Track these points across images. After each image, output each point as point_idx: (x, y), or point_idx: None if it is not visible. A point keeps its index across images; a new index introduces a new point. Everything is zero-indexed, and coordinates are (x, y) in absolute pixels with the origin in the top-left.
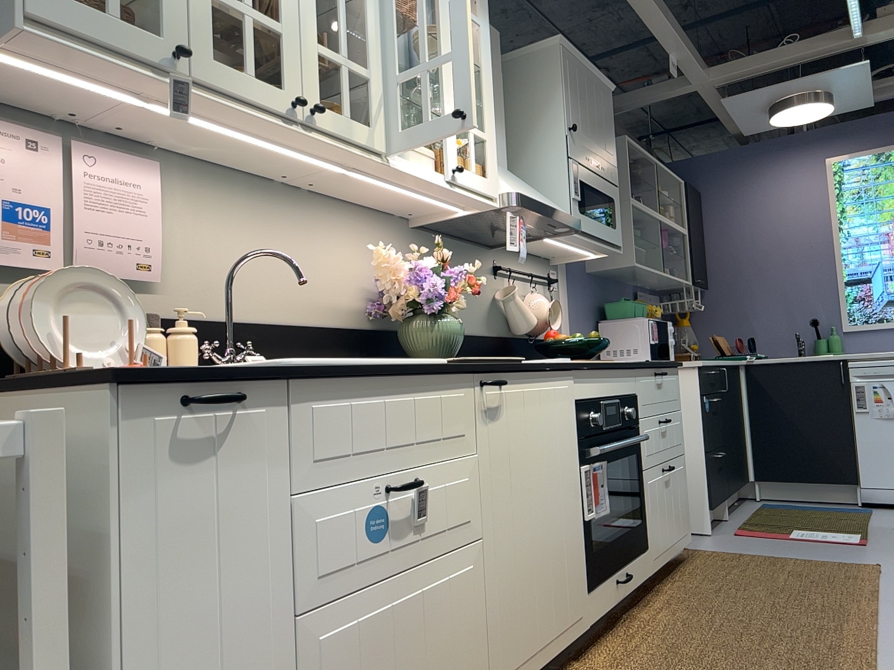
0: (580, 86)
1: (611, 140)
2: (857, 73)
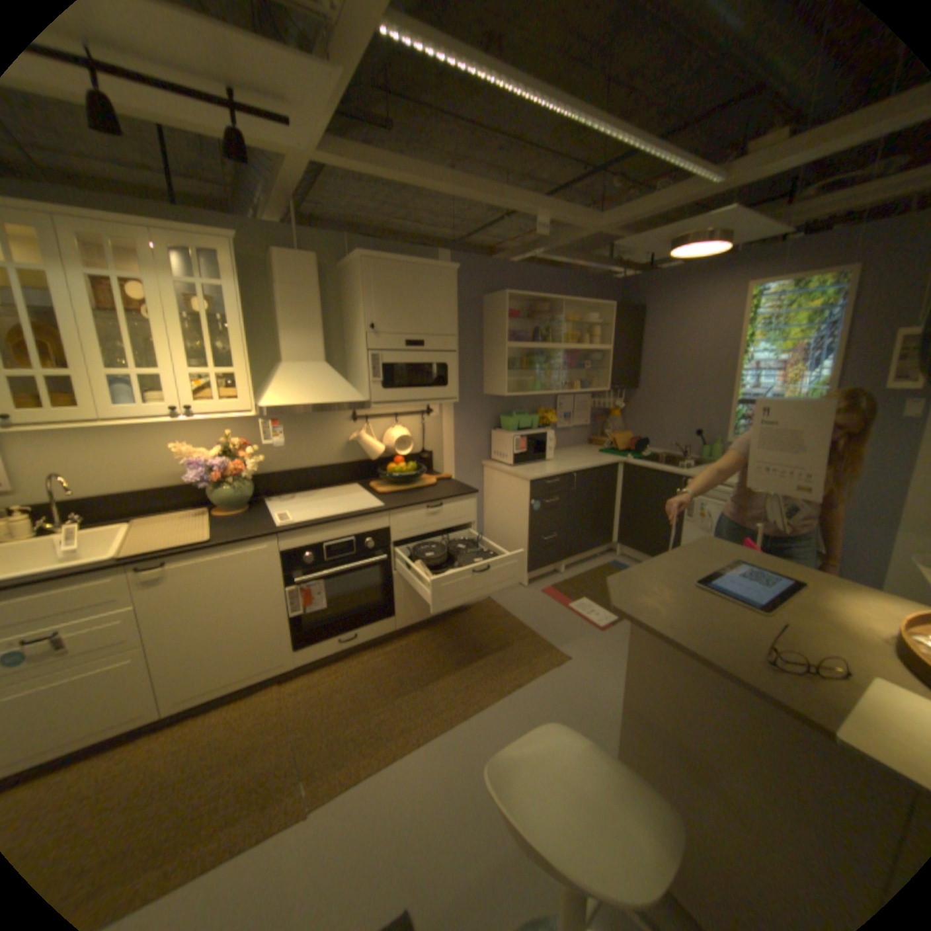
0: (391, 283)
1: (445, 315)
2: (735, 214)
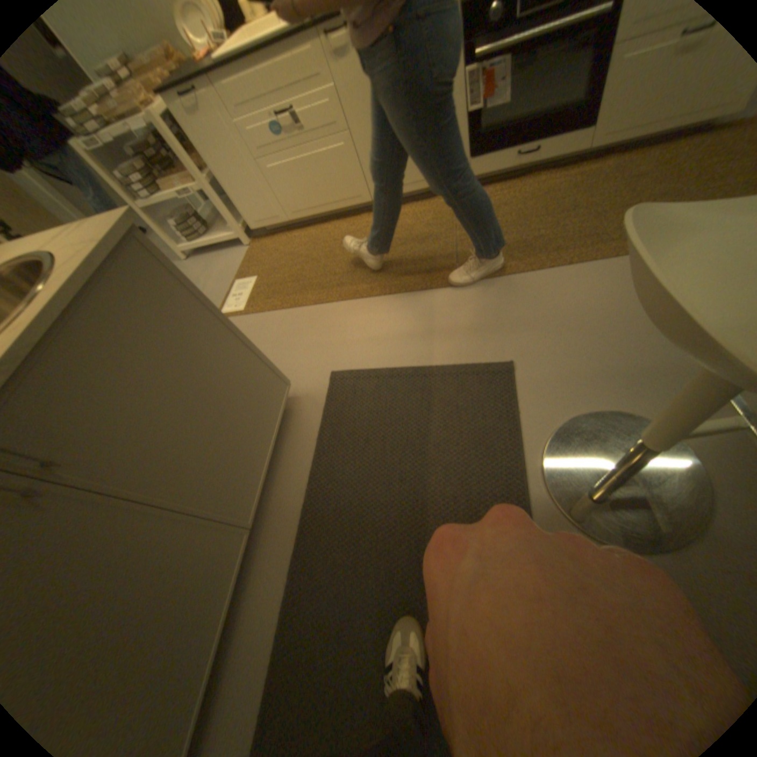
0: None
1: None
2: None
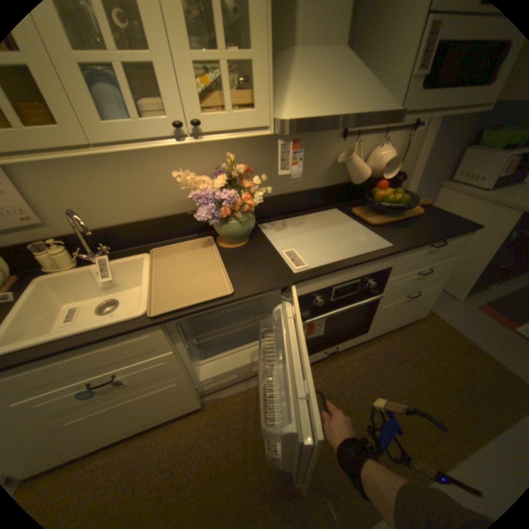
0: None
1: None
2: None
